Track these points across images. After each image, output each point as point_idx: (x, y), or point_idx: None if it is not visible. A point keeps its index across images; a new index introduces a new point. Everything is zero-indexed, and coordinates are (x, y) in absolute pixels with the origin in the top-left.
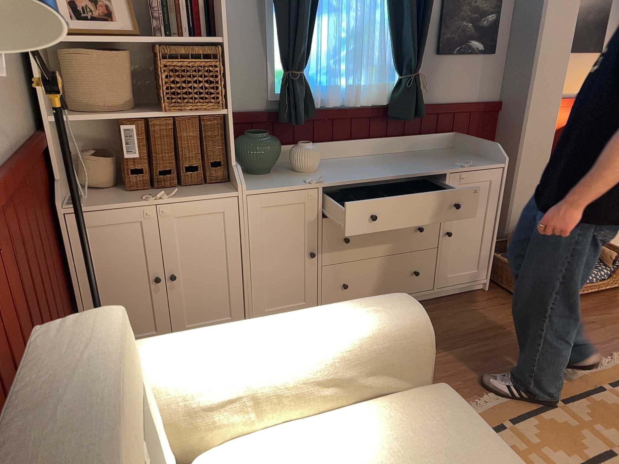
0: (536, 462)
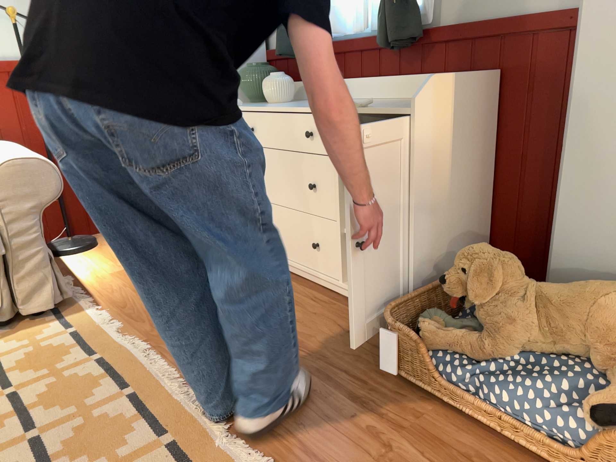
0: (37, 375)
